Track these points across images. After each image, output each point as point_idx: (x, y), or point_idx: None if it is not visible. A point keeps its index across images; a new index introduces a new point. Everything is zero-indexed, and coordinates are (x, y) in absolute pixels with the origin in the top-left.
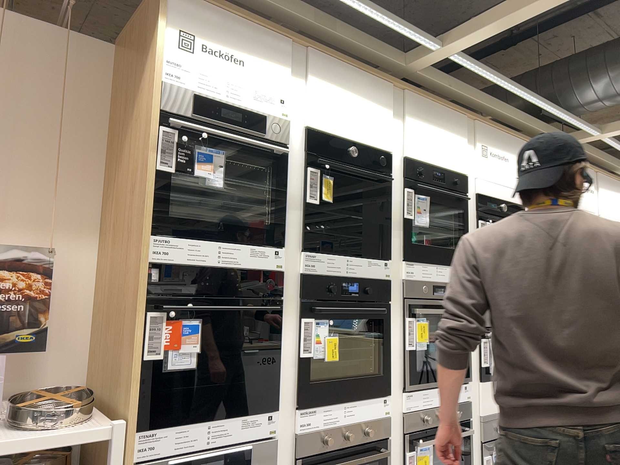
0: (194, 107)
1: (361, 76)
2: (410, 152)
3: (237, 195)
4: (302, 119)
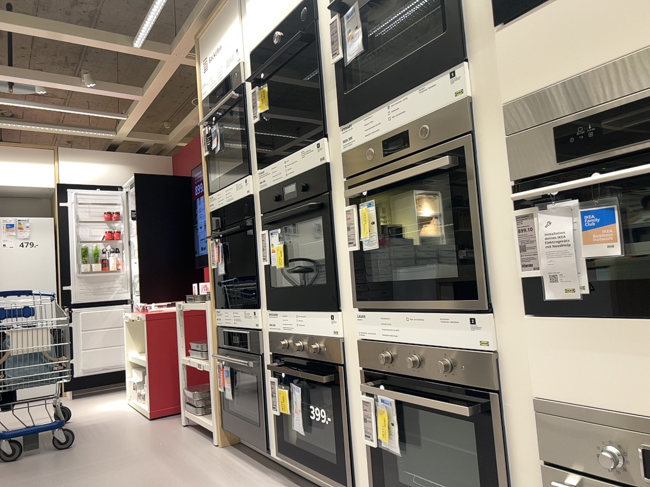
0: (207, 104)
1: None
2: None
3: (237, 145)
4: (249, 45)
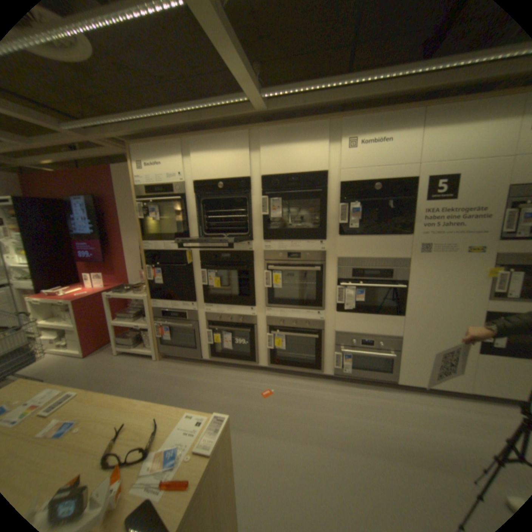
0: (142, 190)
1: (223, 132)
2: (270, 168)
3: (171, 220)
4: (191, 176)
